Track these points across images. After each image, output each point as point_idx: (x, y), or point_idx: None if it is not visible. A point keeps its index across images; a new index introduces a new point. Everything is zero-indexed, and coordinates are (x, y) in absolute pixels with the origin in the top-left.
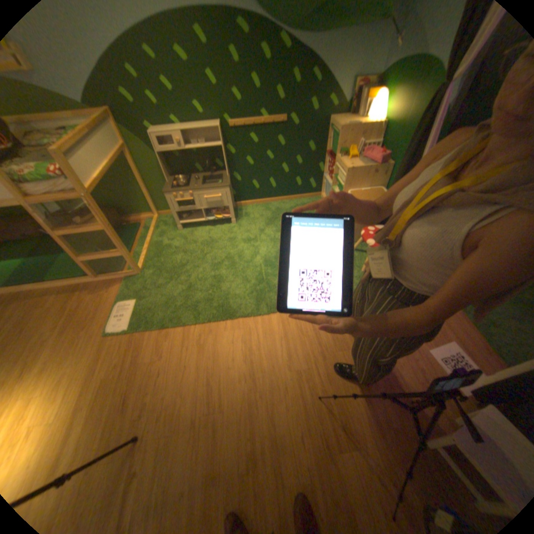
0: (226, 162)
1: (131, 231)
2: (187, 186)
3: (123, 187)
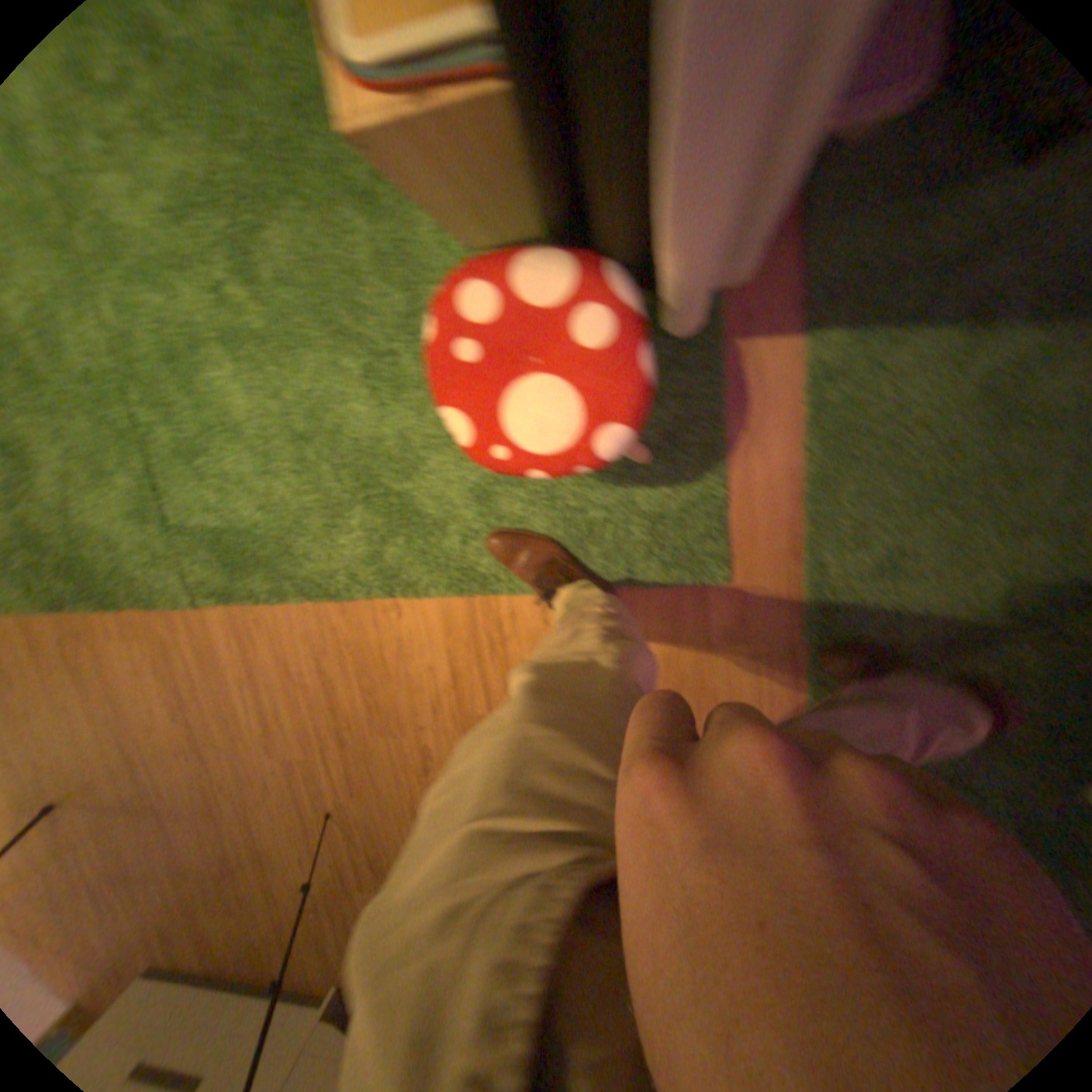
0: None
1: None
2: None
3: None
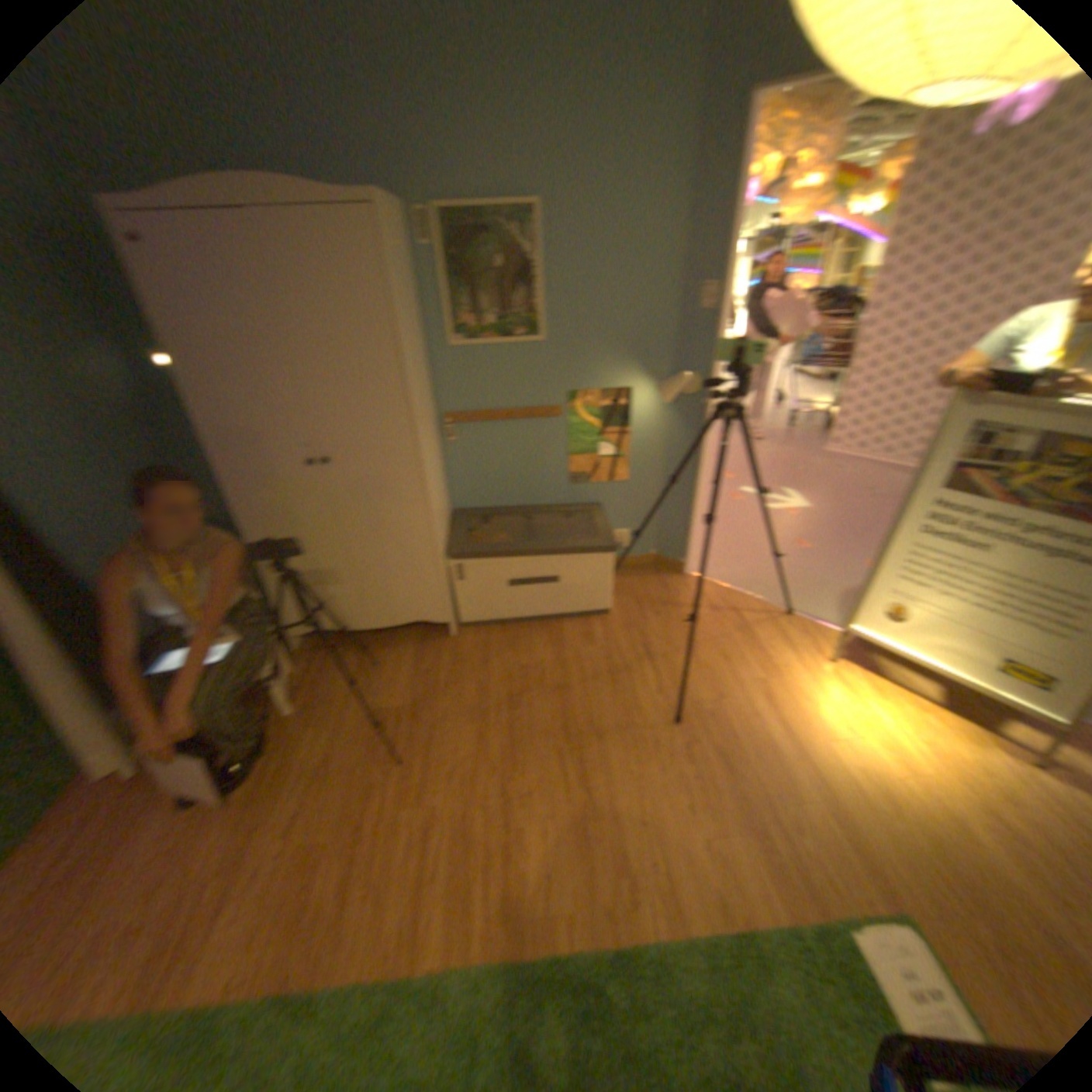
0: None
1: None
2: None
3: None
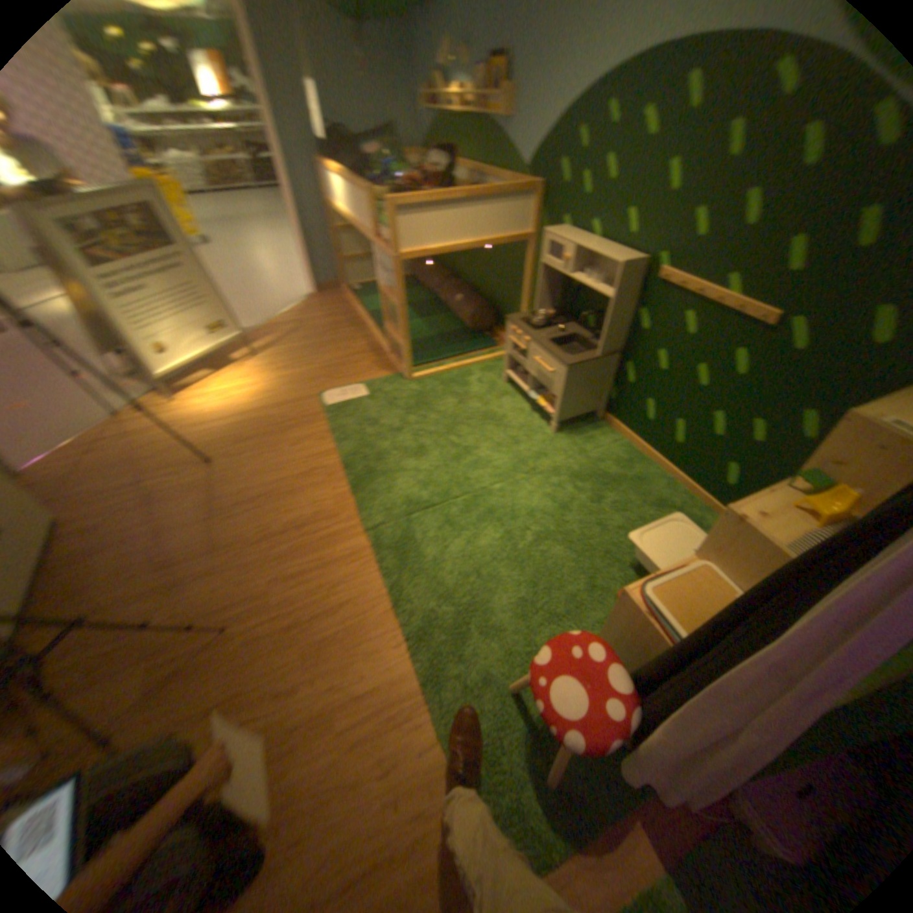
0: (627, 337)
1: (478, 346)
2: (536, 331)
3: (515, 293)
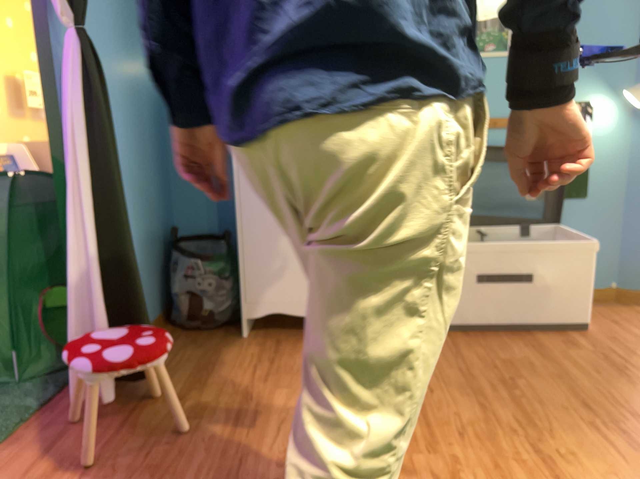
0: None
1: None
2: None
3: None
